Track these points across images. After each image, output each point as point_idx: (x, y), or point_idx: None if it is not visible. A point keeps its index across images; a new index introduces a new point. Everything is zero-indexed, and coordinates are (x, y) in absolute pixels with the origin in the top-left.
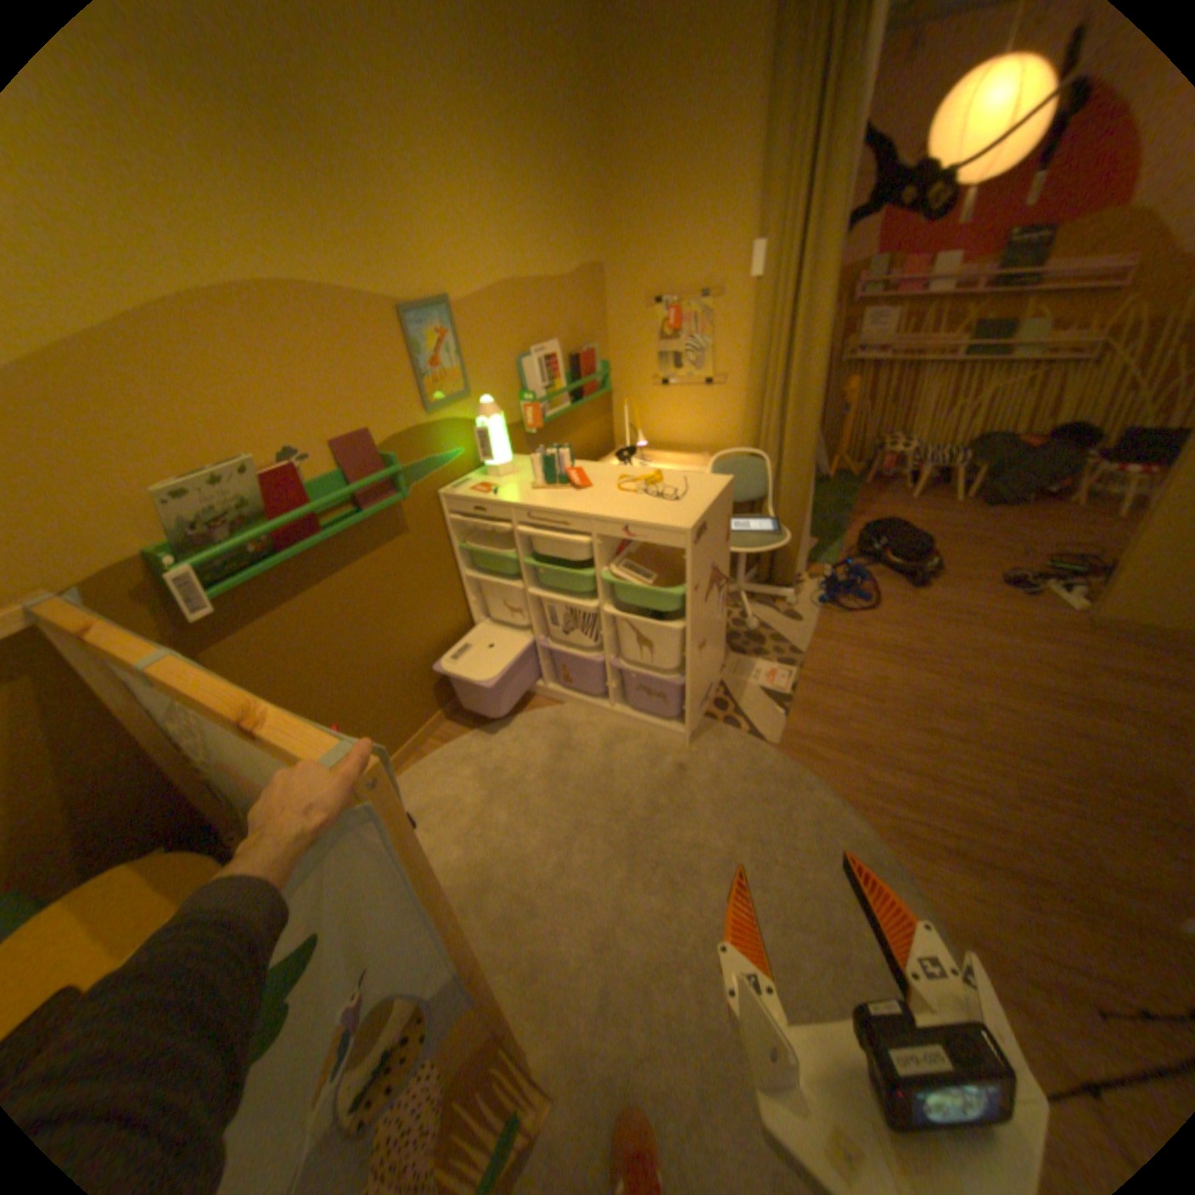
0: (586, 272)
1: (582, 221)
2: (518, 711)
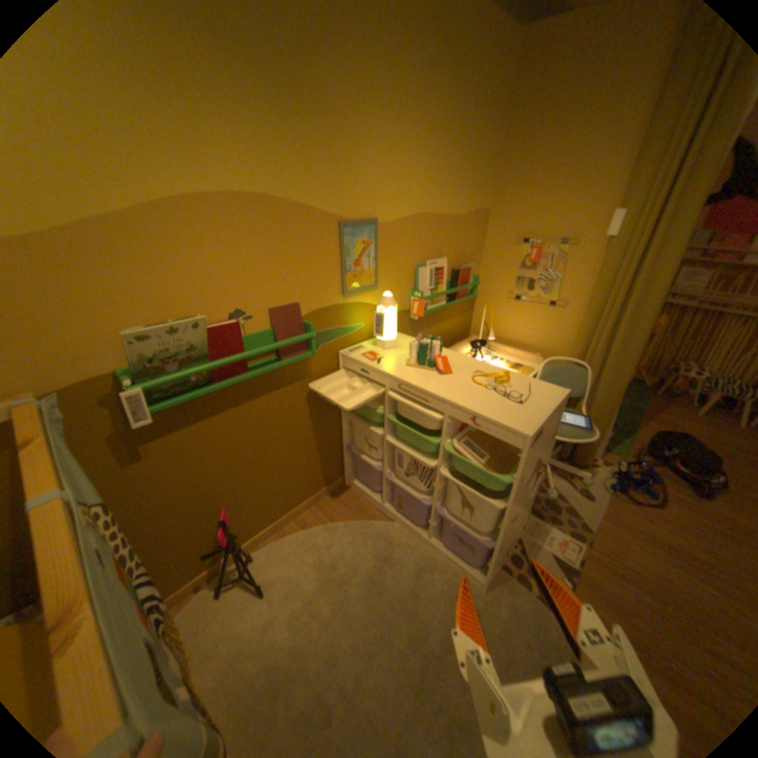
0: (478, 214)
1: (483, 180)
2: (359, 518)
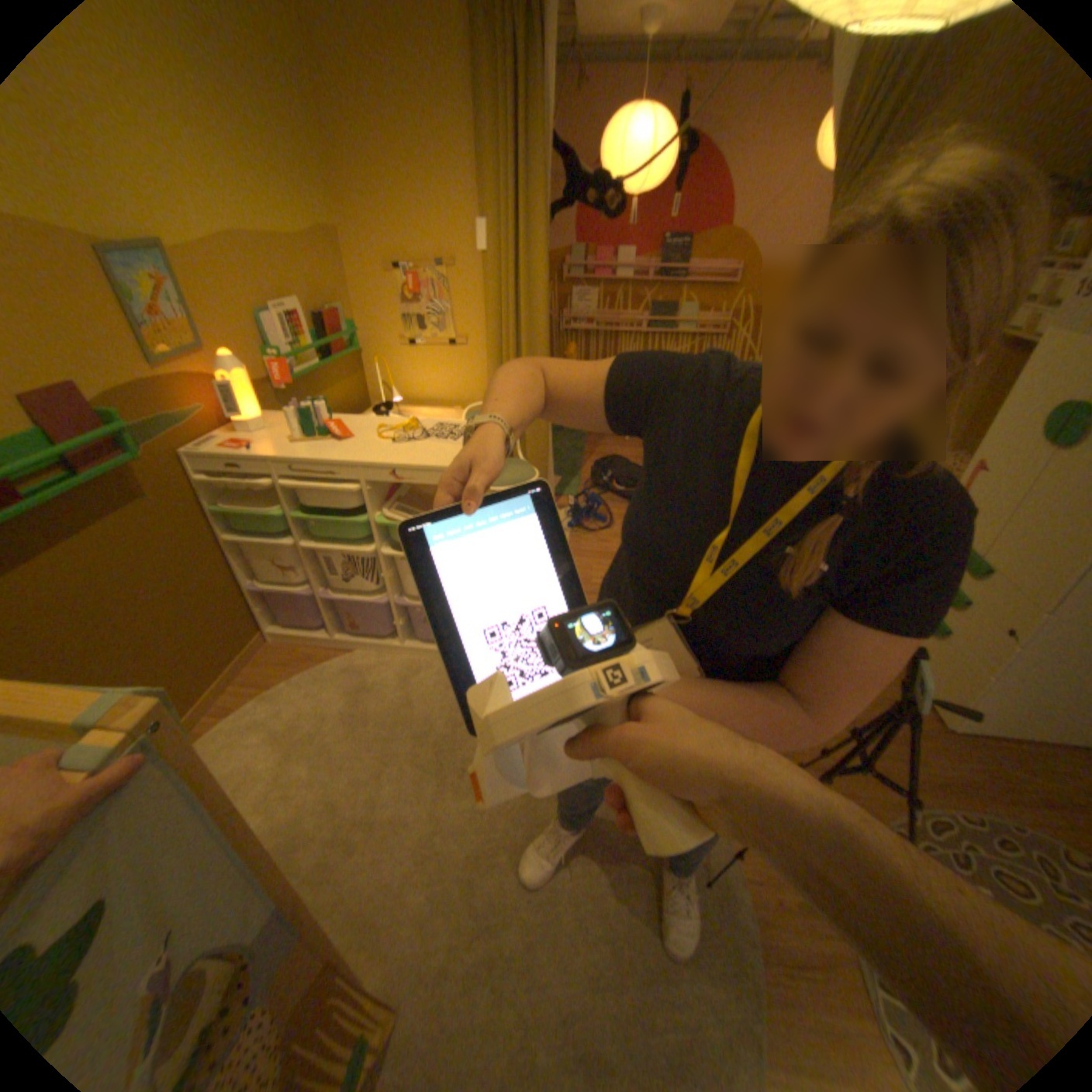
0: (320, 233)
1: (309, 182)
2: (304, 669)
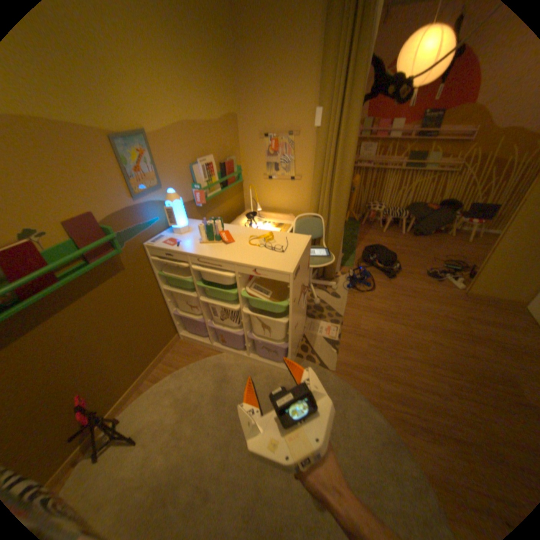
0: (228, 117)
1: (225, 89)
2: (197, 359)
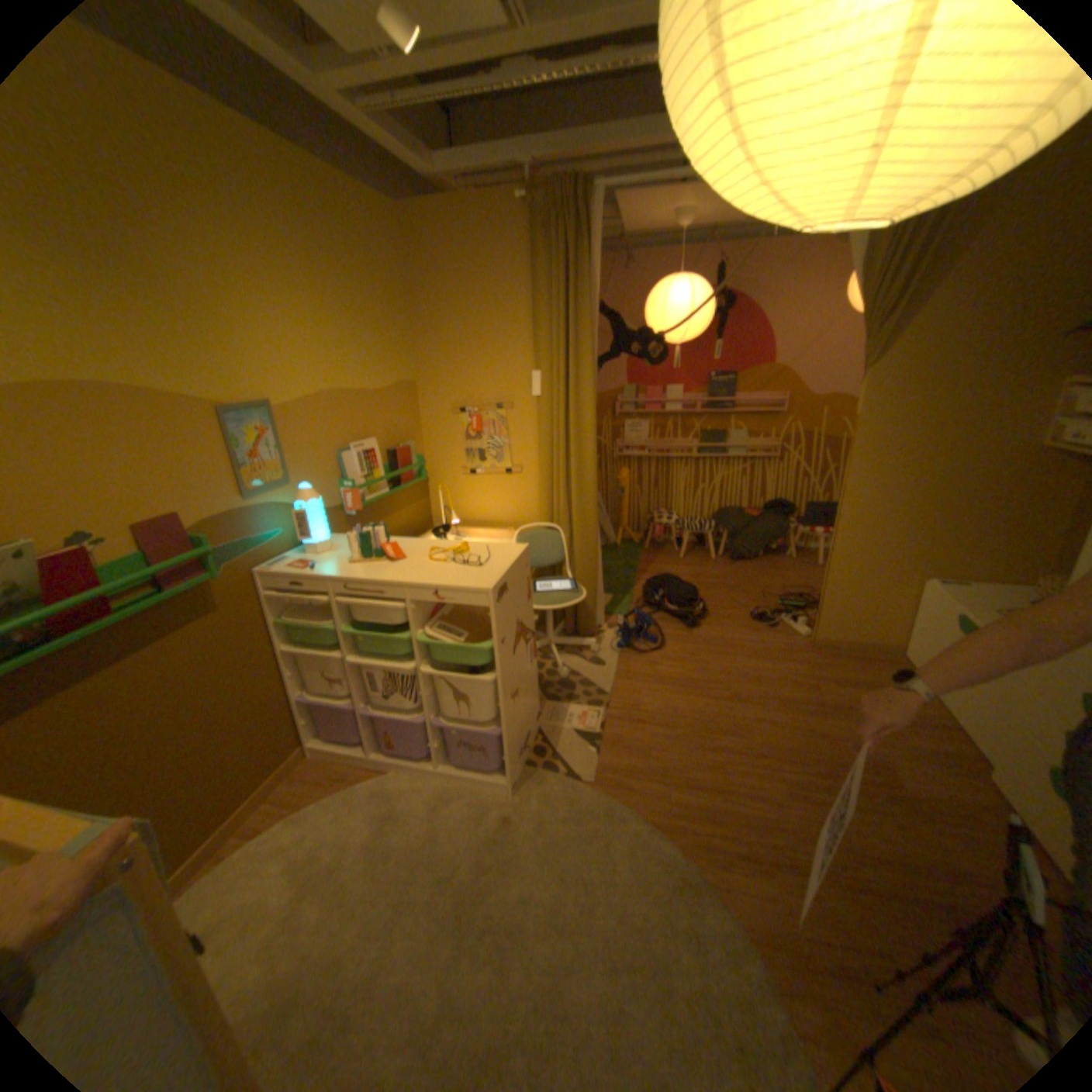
0: (402, 387)
1: (397, 350)
2: (337, 789)
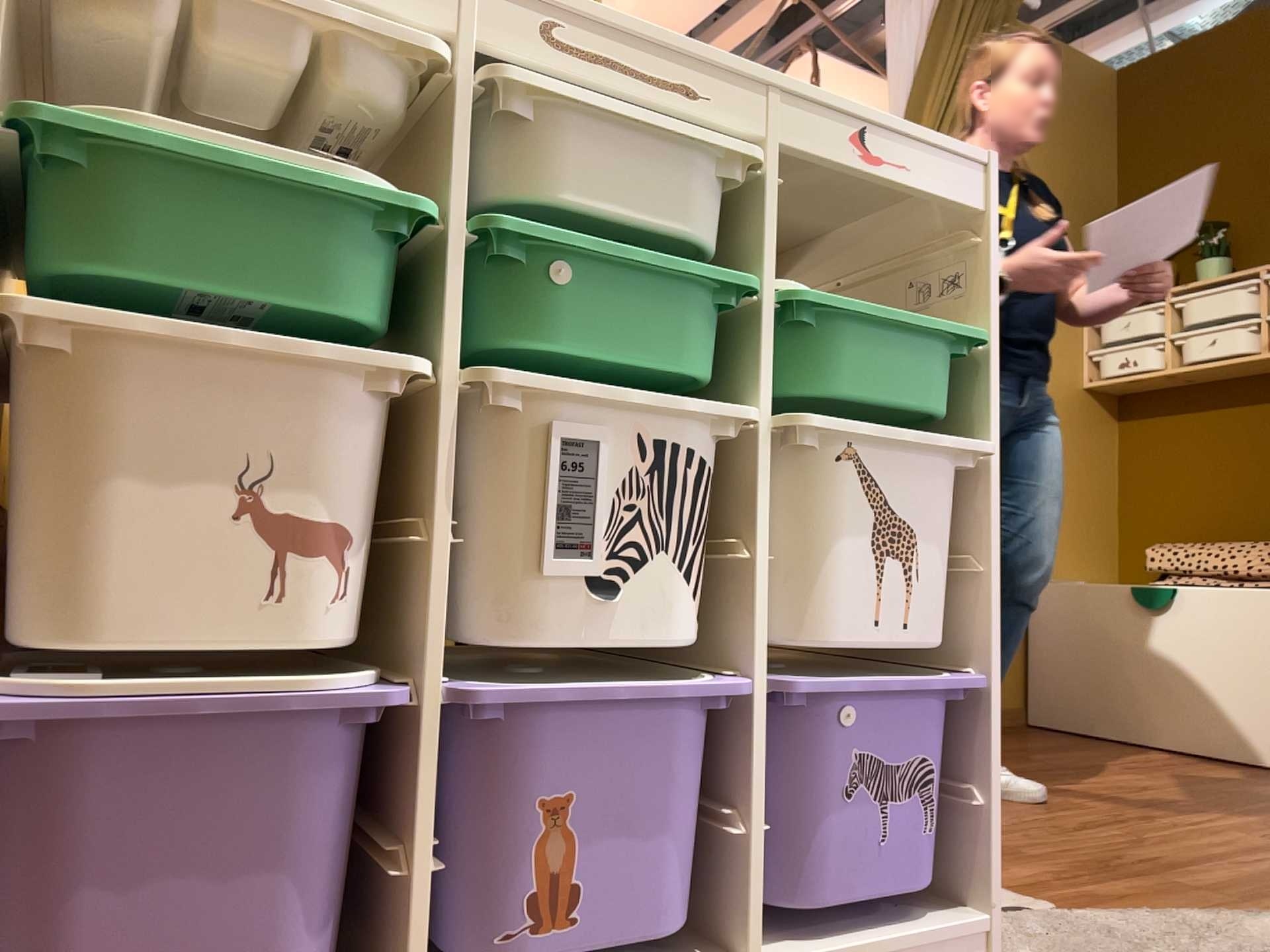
0: None
1: None
2: None
